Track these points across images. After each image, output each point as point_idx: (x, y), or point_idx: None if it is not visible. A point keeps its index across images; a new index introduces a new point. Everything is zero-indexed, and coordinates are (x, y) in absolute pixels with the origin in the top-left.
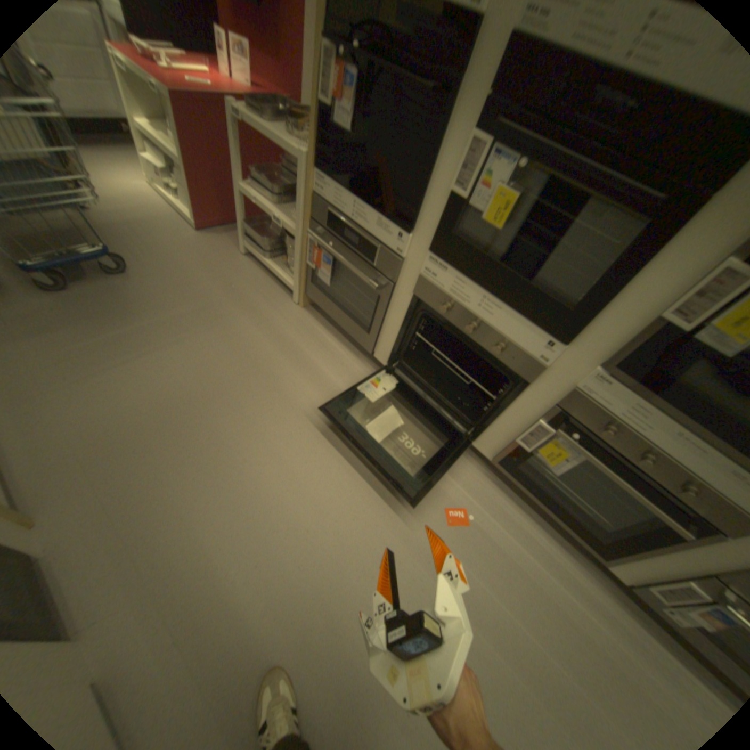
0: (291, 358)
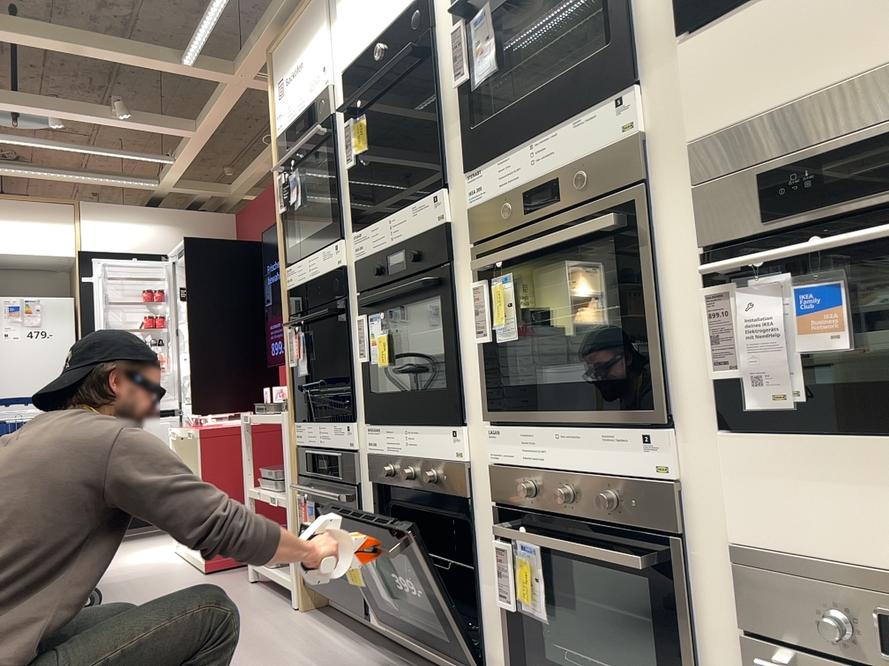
0: (254, 652)
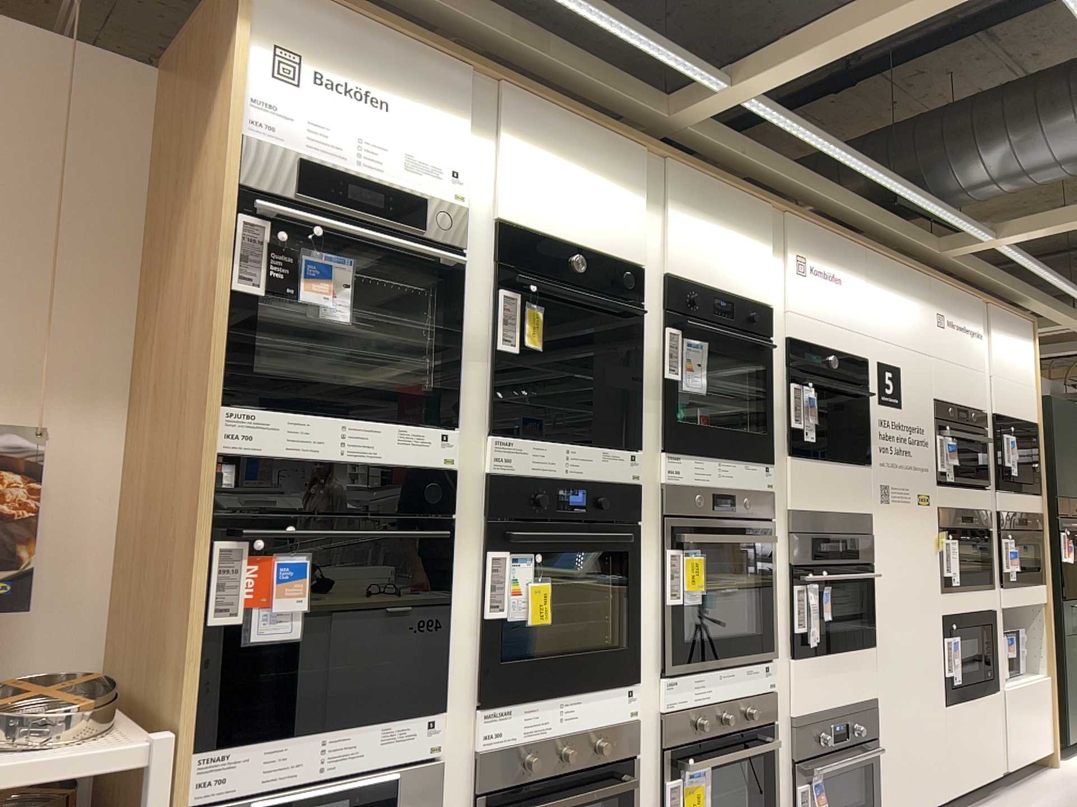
0: None
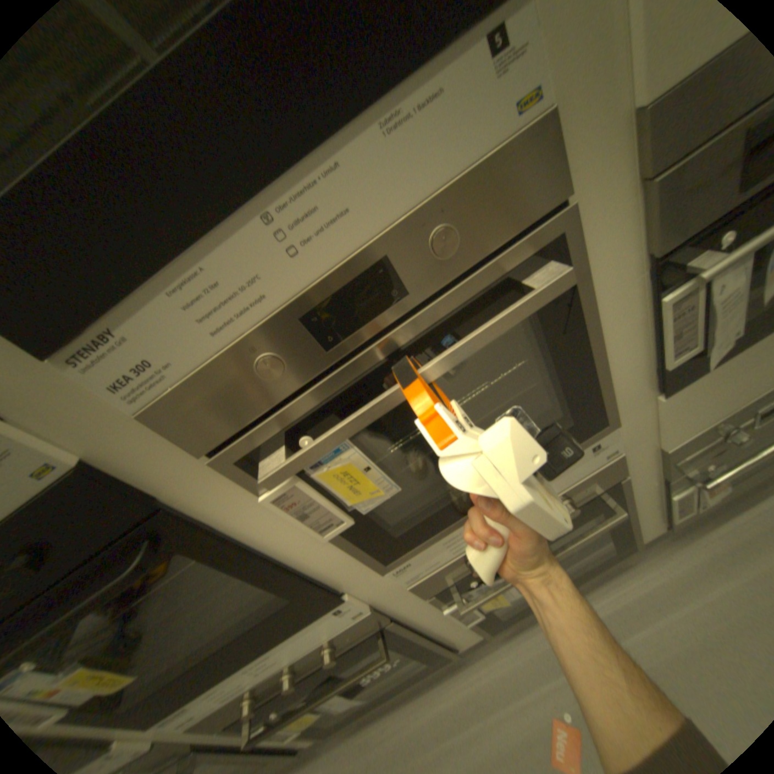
0: None
